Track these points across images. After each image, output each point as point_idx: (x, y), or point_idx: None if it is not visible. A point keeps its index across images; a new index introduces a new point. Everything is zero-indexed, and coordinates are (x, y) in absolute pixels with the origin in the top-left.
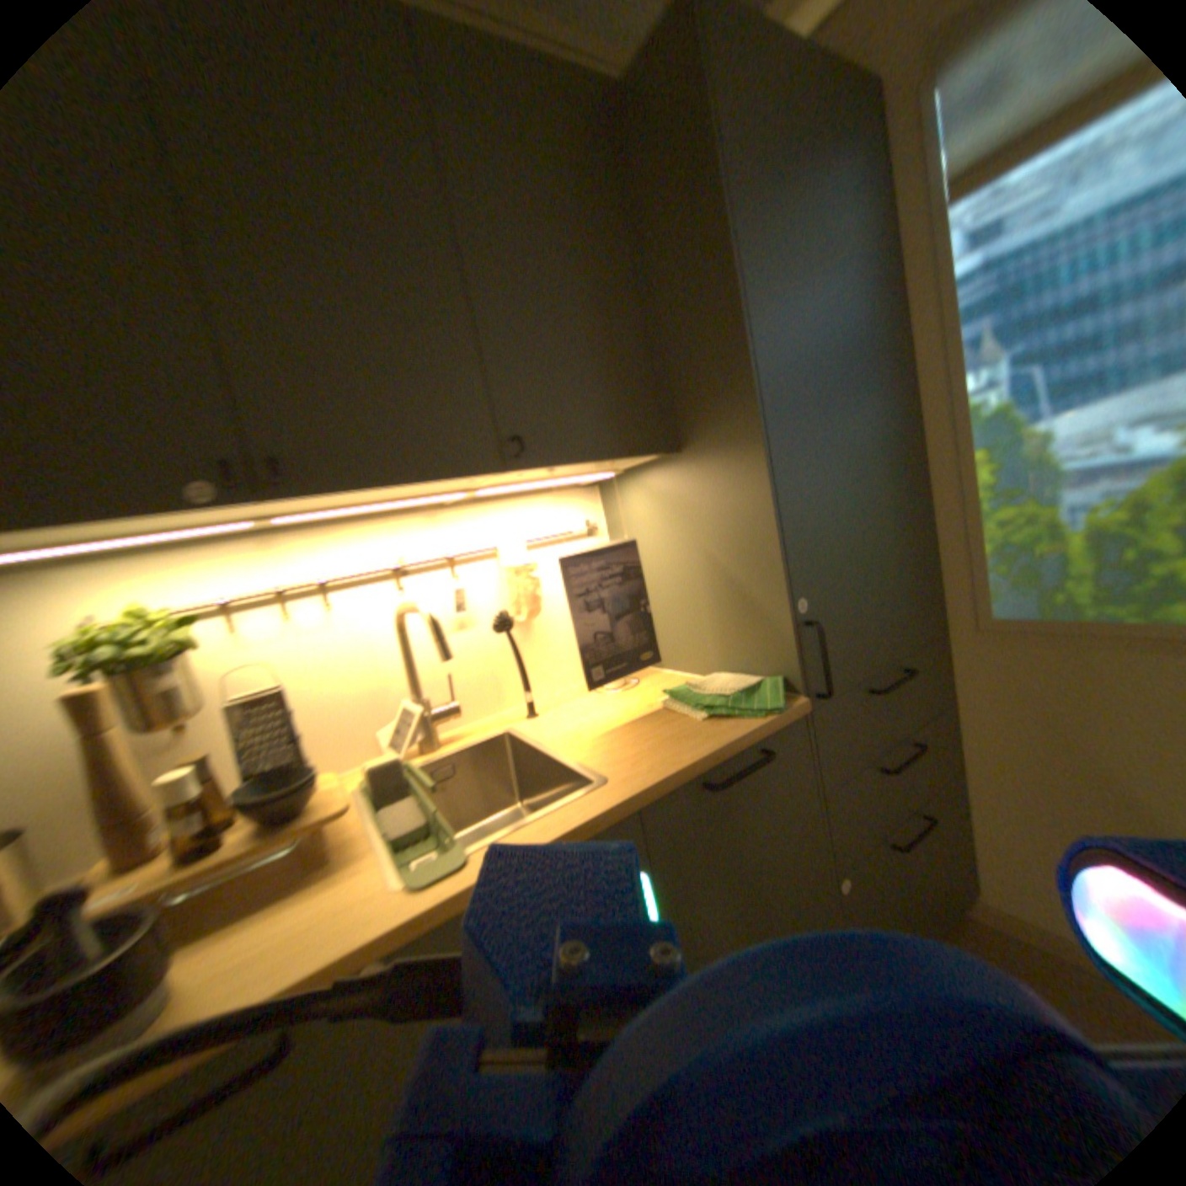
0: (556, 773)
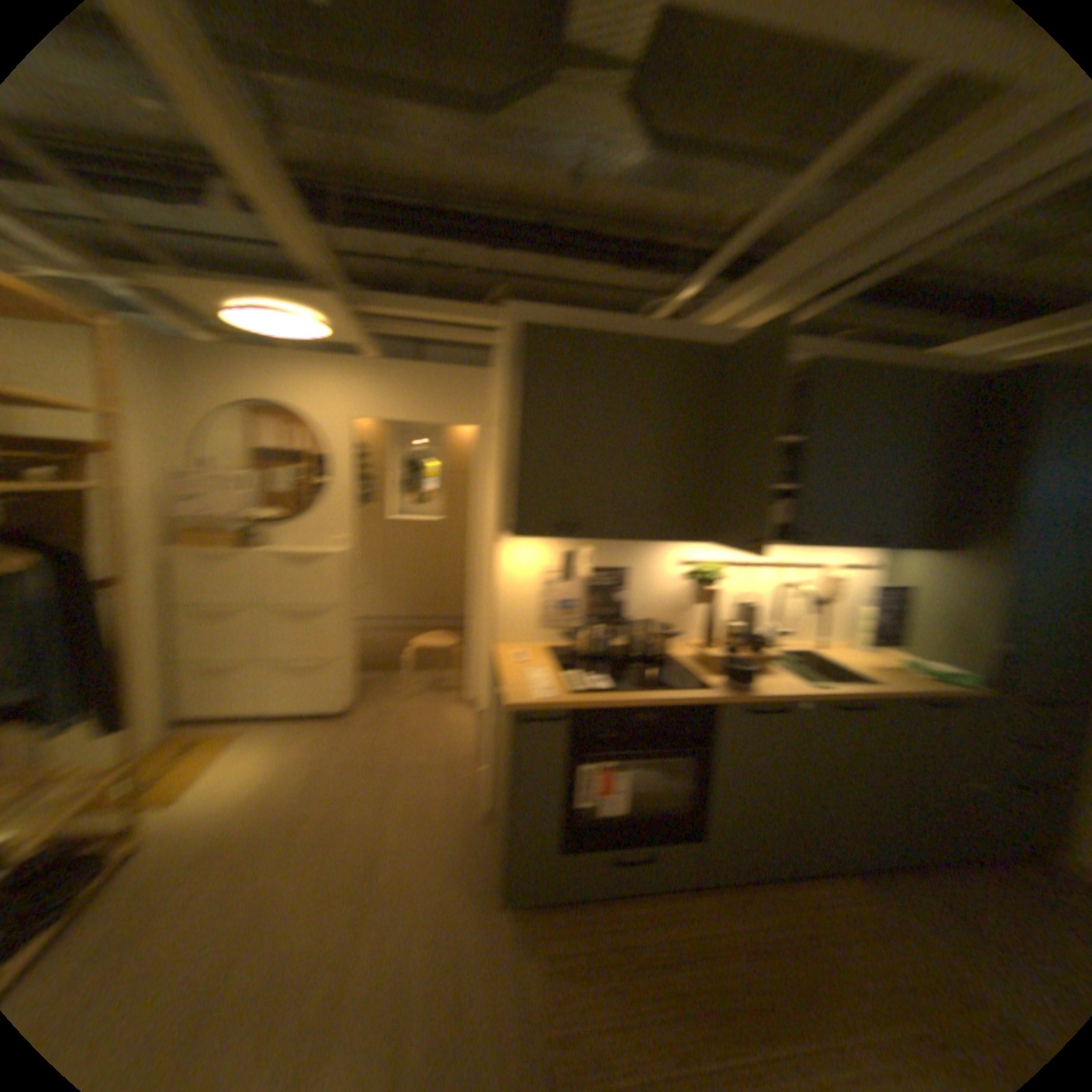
0: (847, 677)
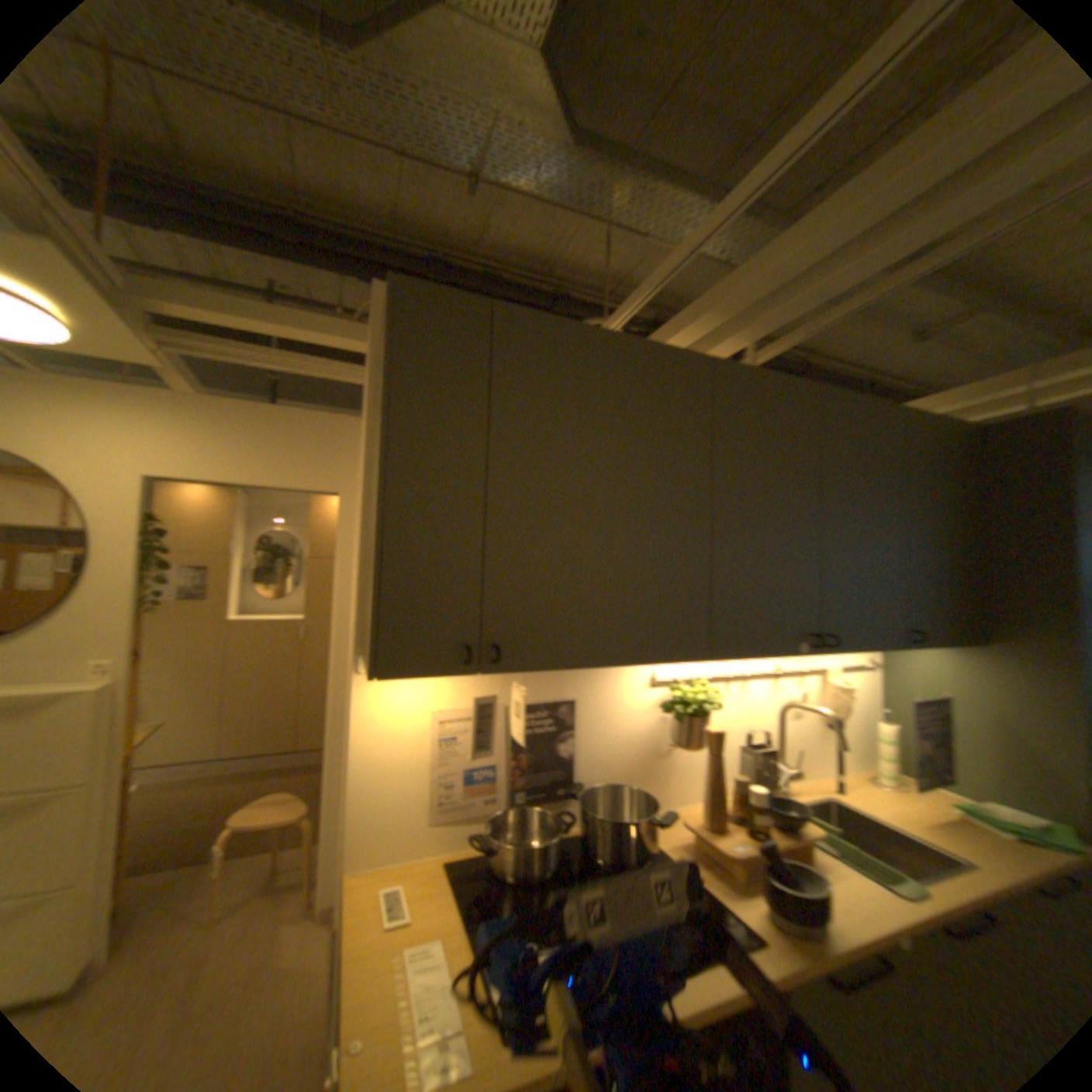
0: (904, 848)
